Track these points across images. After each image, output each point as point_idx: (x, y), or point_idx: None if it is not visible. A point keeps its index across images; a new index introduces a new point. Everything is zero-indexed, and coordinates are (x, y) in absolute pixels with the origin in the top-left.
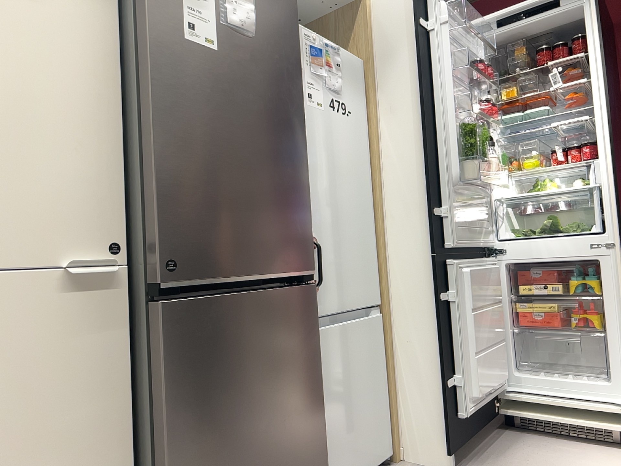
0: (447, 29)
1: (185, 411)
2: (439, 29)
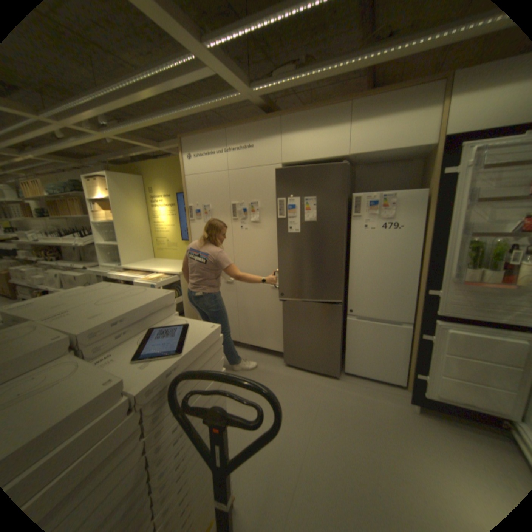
0: (472, 171)
1: (288, 322)
2: (464, 172)
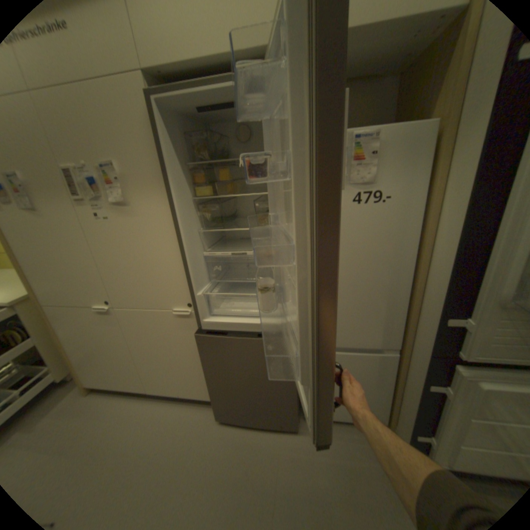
0: None
1: (210, 369)
2: None
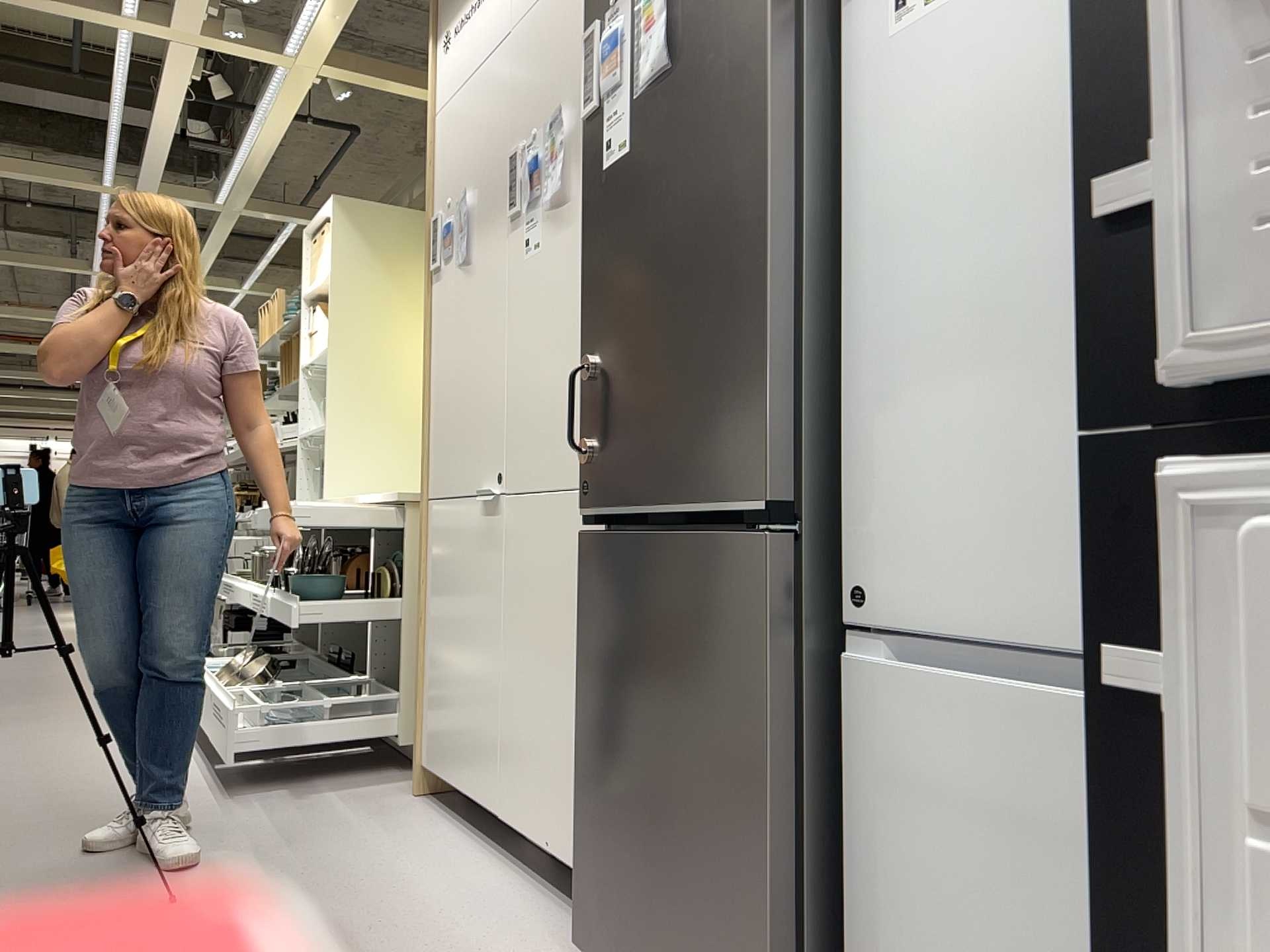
0: None
1: (589, 679)
2: None
